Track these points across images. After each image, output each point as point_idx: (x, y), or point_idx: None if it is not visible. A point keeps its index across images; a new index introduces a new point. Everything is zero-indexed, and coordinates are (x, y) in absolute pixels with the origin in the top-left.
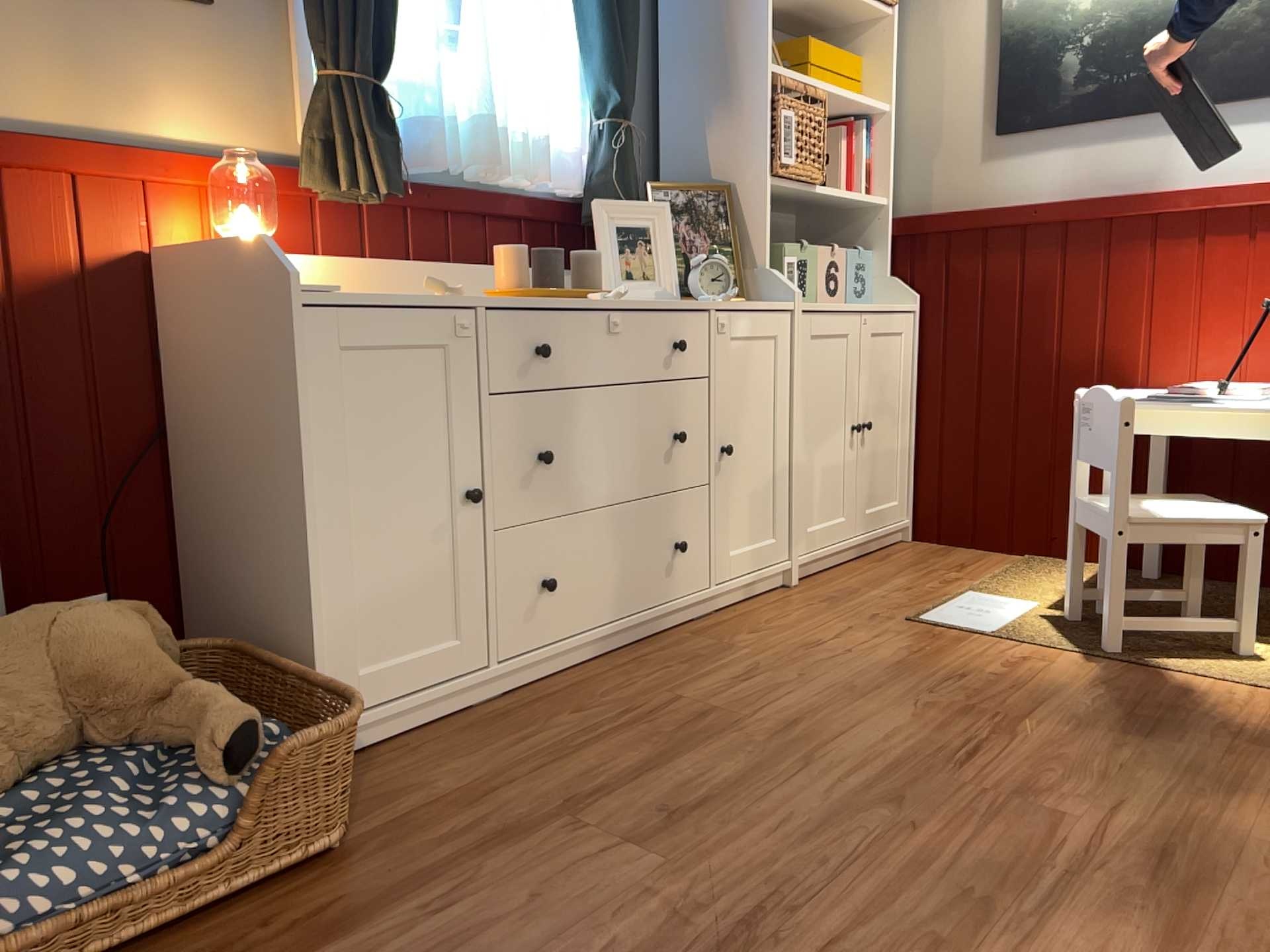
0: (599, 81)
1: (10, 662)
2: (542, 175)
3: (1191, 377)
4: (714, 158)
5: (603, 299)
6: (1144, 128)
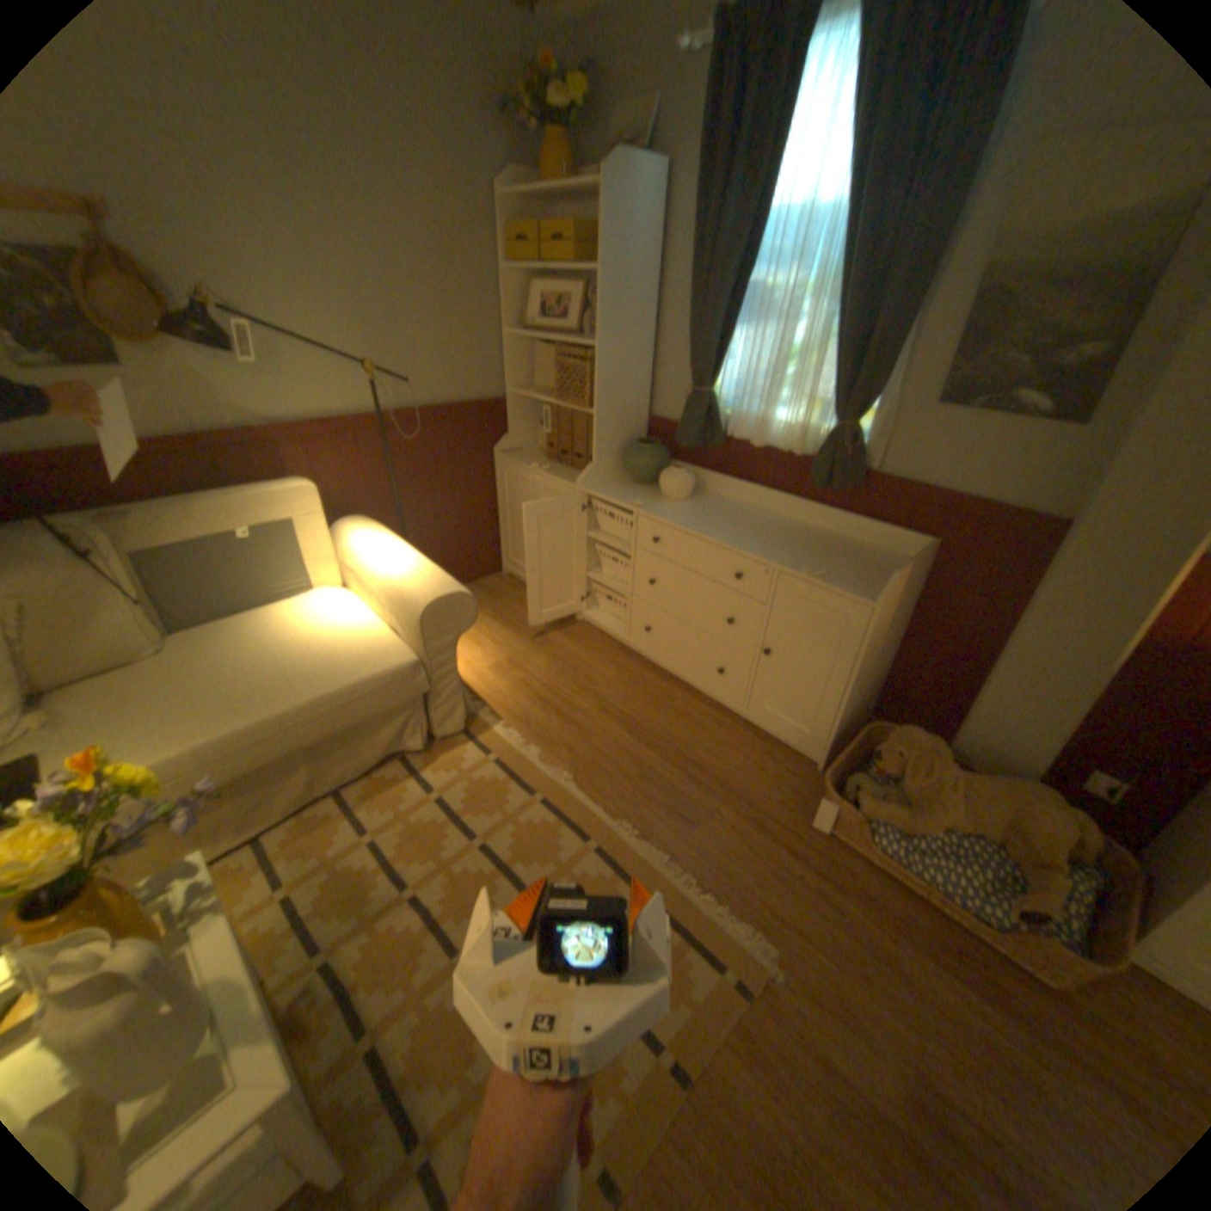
0: None
1: (1005, 803)
2: None
3: None
4: None
5: None
6: None
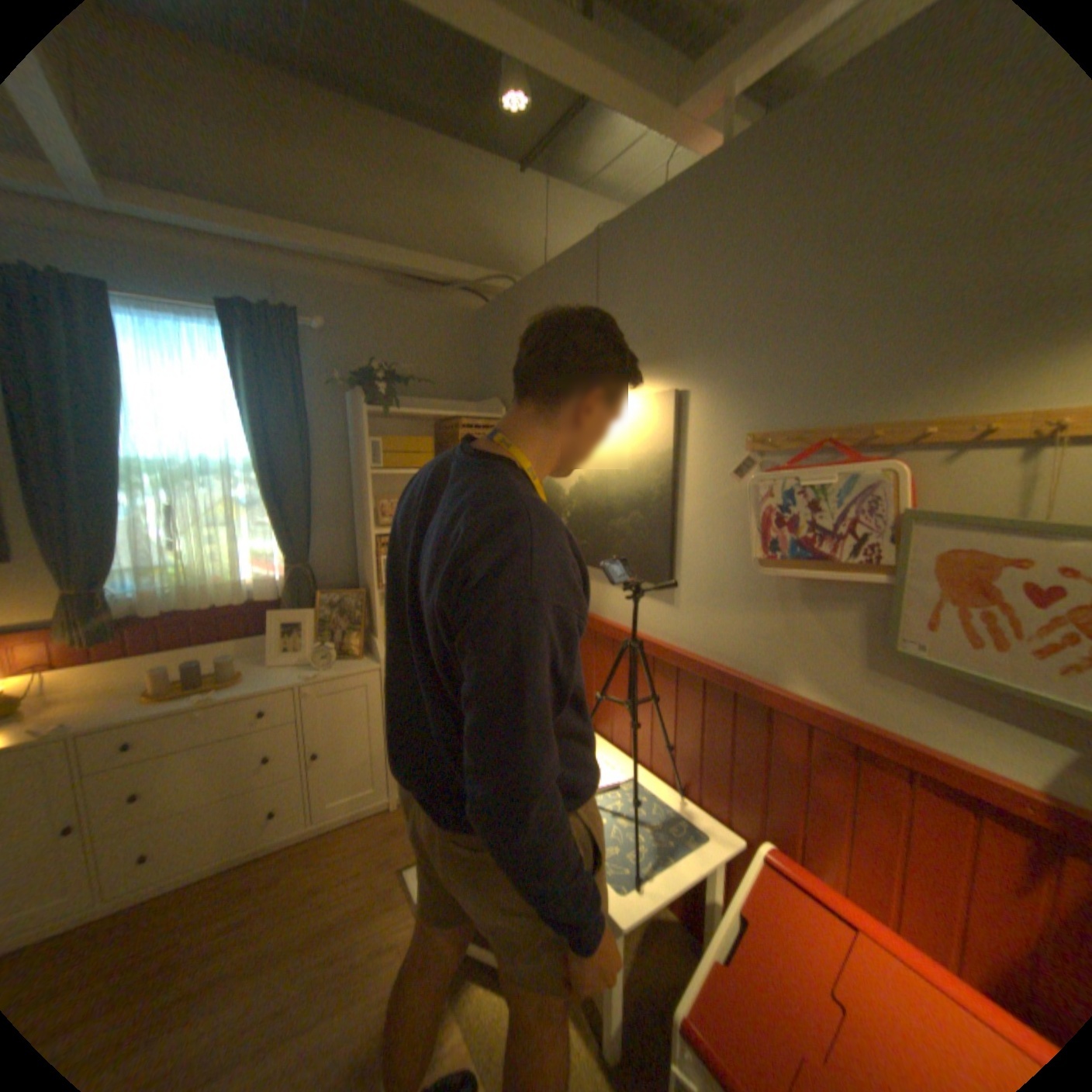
0: (278, 547)
1: None
2: (234, 604)
3: (612, 737)
4: (365, 572)
5: (193, 705)
6: (593, 575)
